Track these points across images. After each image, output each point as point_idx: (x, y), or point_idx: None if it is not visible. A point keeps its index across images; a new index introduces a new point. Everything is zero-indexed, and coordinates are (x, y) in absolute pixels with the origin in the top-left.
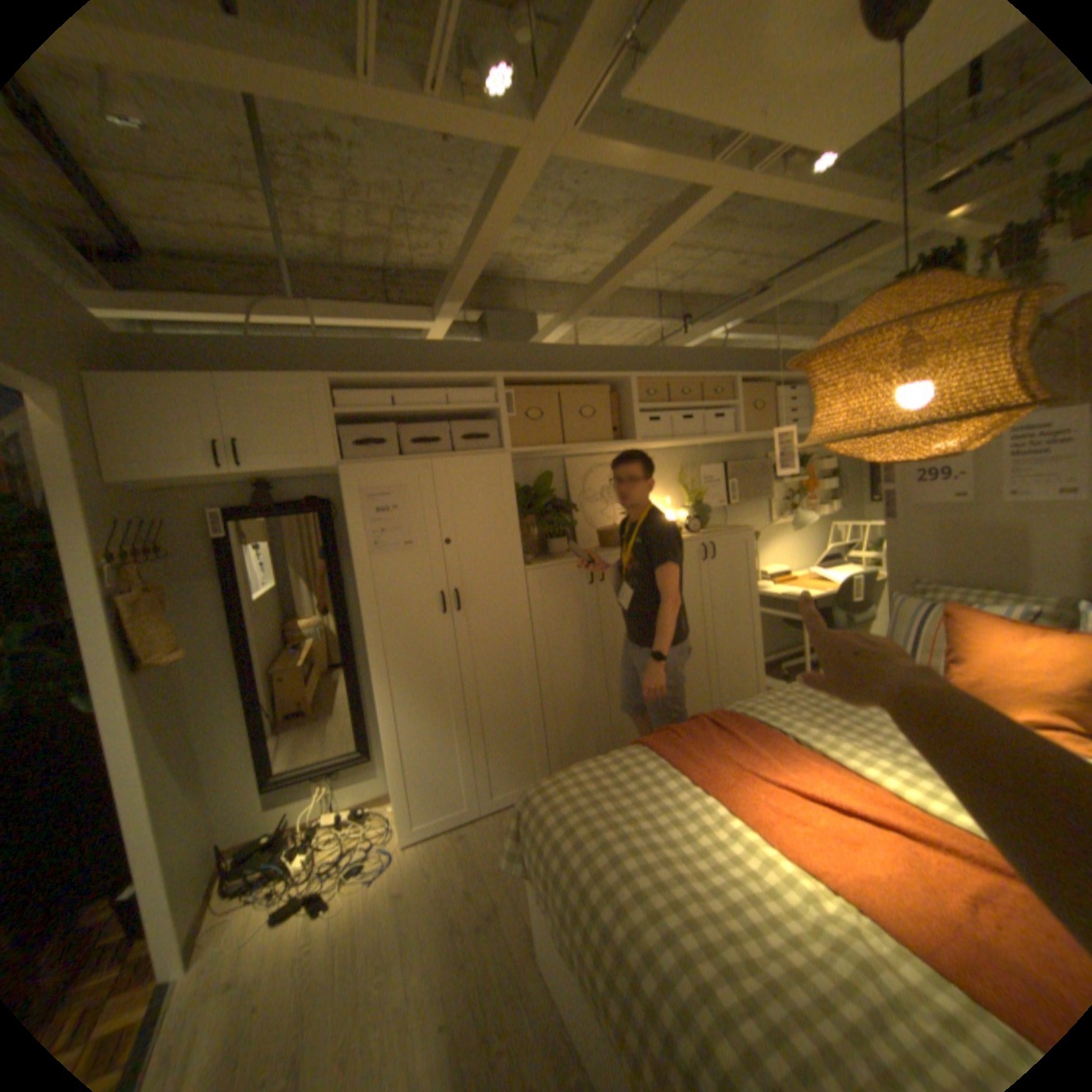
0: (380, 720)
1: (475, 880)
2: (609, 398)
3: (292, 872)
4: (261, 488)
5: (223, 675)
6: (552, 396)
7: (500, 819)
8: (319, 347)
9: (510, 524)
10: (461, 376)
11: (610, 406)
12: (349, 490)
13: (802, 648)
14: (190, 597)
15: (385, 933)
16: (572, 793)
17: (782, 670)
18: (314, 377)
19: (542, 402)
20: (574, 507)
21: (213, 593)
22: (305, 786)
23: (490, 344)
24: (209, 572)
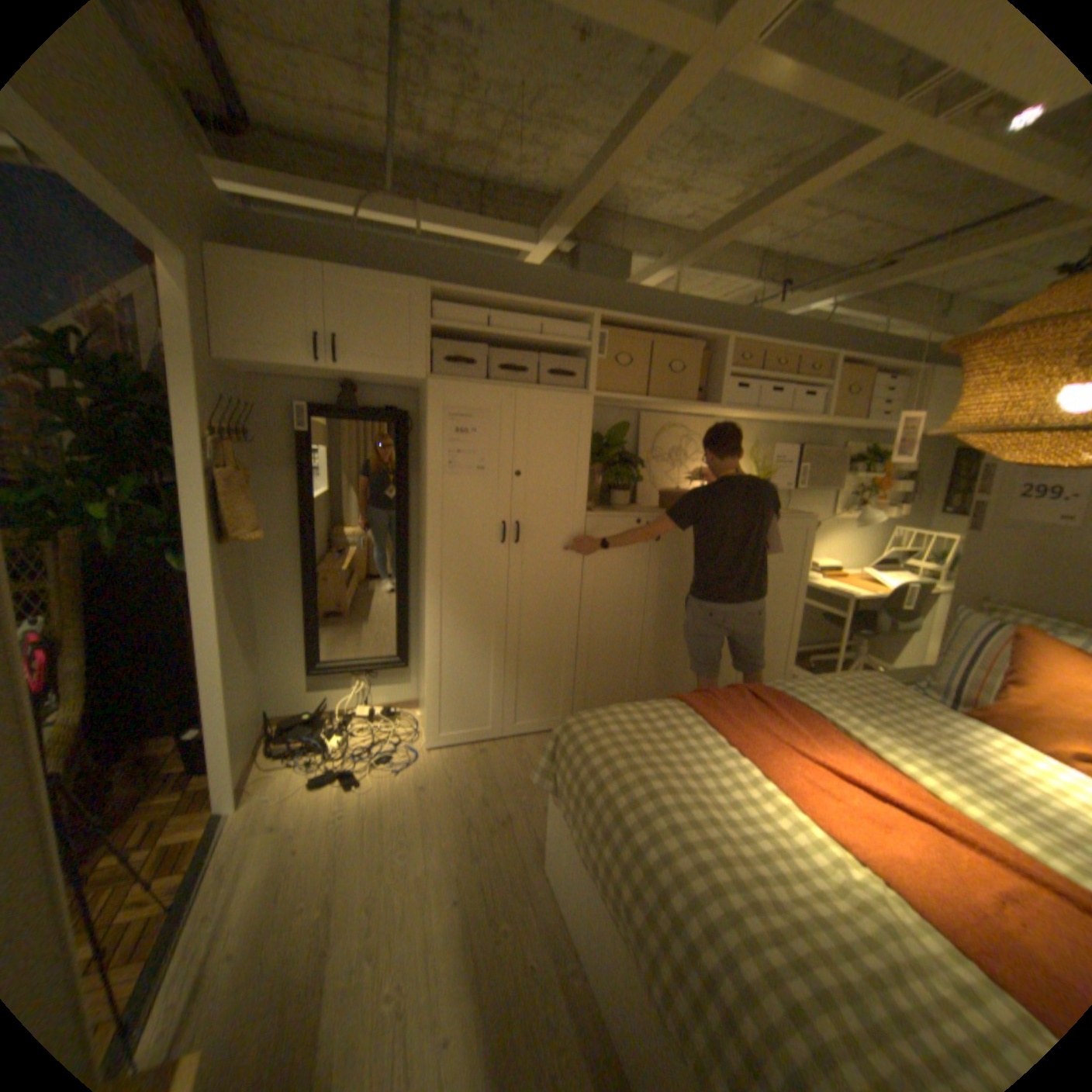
0: (427, 631)
1: (494, 790)
2: (701, 356)
3: (329, 749)
4: (346, 390)
5: (288, 563)
6: (644, 344)
7: (519, 743)
8: (421, 254)
9: (578, 468)
10: (559, 307)
11: (700, 365)
12: (434, 406)
13: (835, 645)
14: (268, 484)
15: (409, 817)
16: (612, 729)
17: (810, 663)
18: (418, 284)
19: (631, 349)
20: (642, 463)
21: (289, 484)
22: (347, 678)
23: (590, 278)
24: (288, 464)
